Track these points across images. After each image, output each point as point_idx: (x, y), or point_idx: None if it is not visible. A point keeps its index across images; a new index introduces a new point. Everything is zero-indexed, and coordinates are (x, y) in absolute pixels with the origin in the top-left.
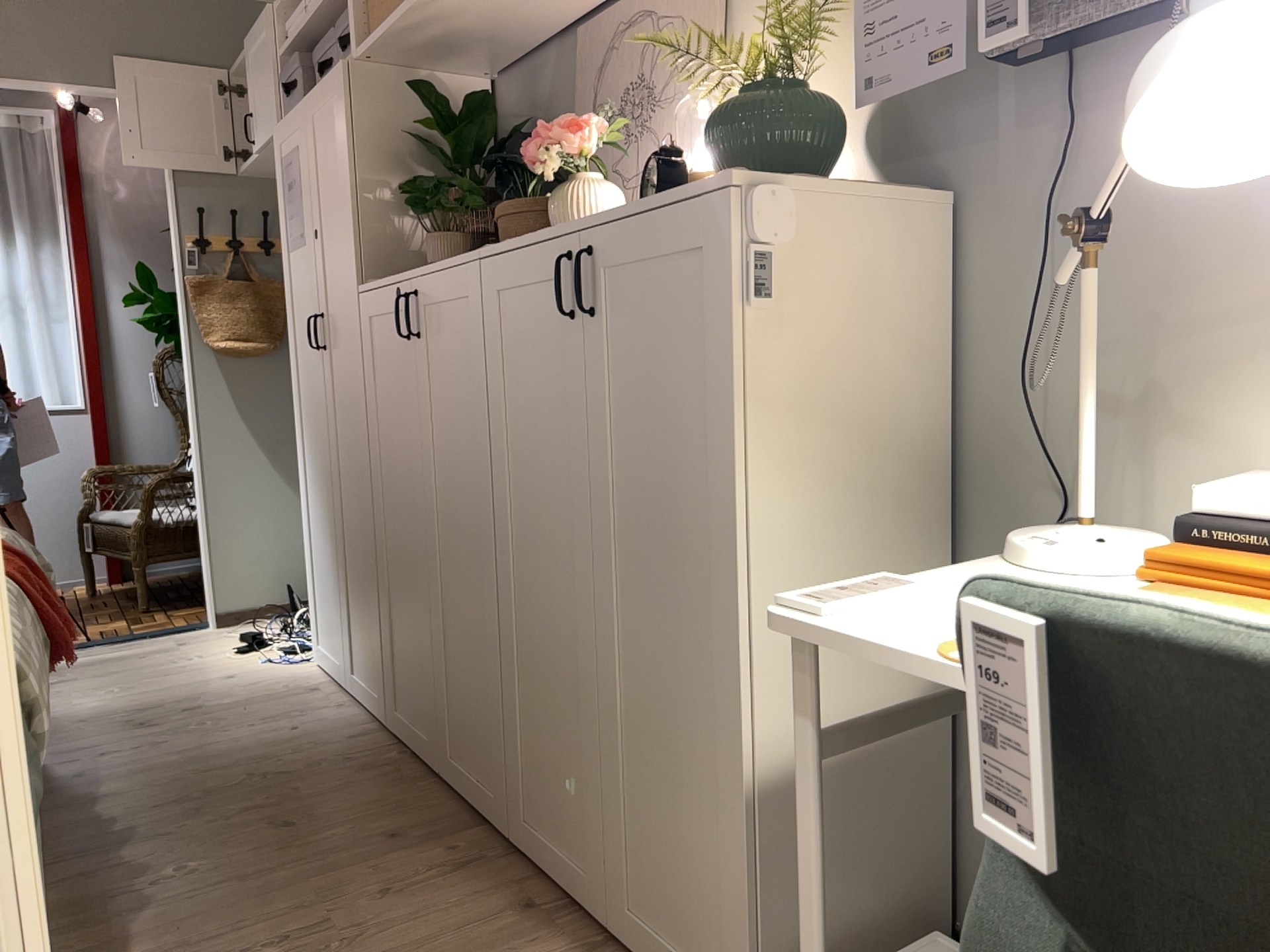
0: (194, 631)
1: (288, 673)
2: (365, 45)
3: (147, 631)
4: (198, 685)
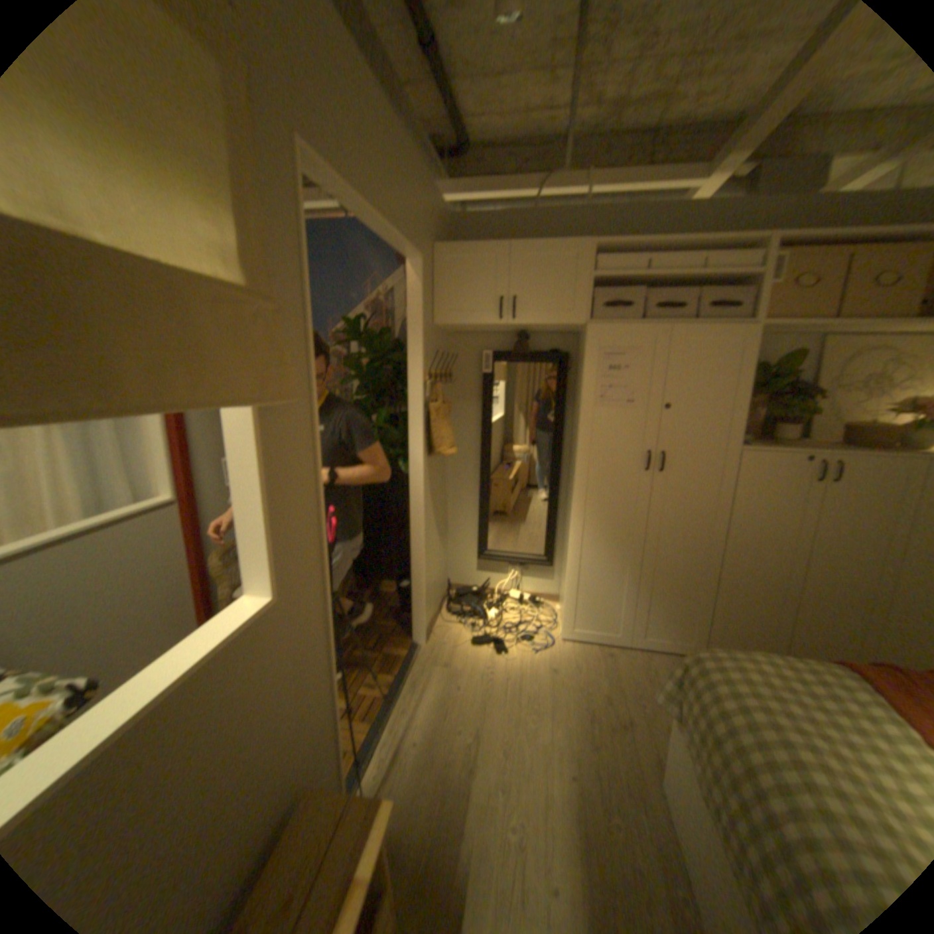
0: (421, 655)
1: (569, 654)
2: (783, 324)
3: (399, 671)
4: (560, 687)
